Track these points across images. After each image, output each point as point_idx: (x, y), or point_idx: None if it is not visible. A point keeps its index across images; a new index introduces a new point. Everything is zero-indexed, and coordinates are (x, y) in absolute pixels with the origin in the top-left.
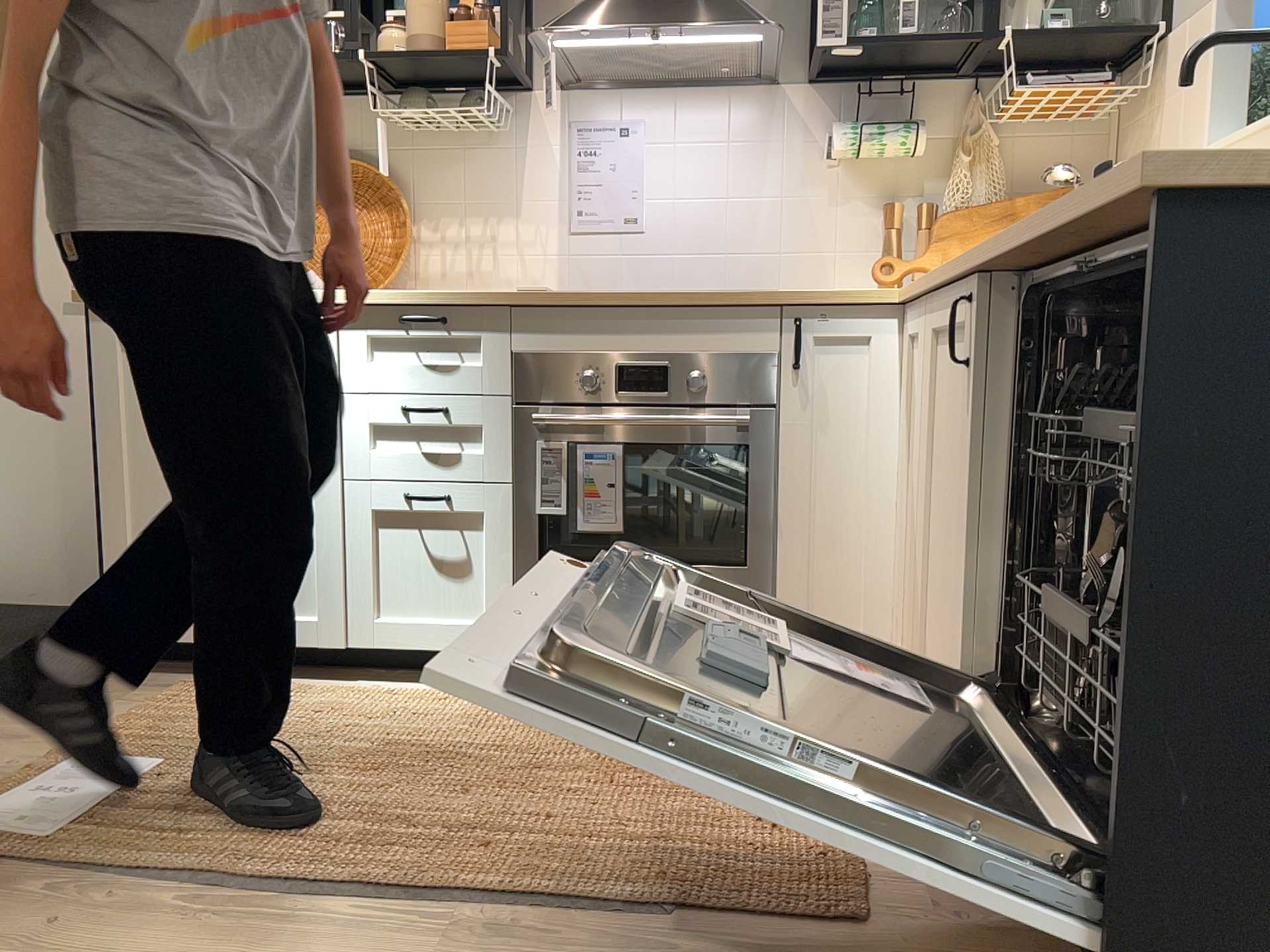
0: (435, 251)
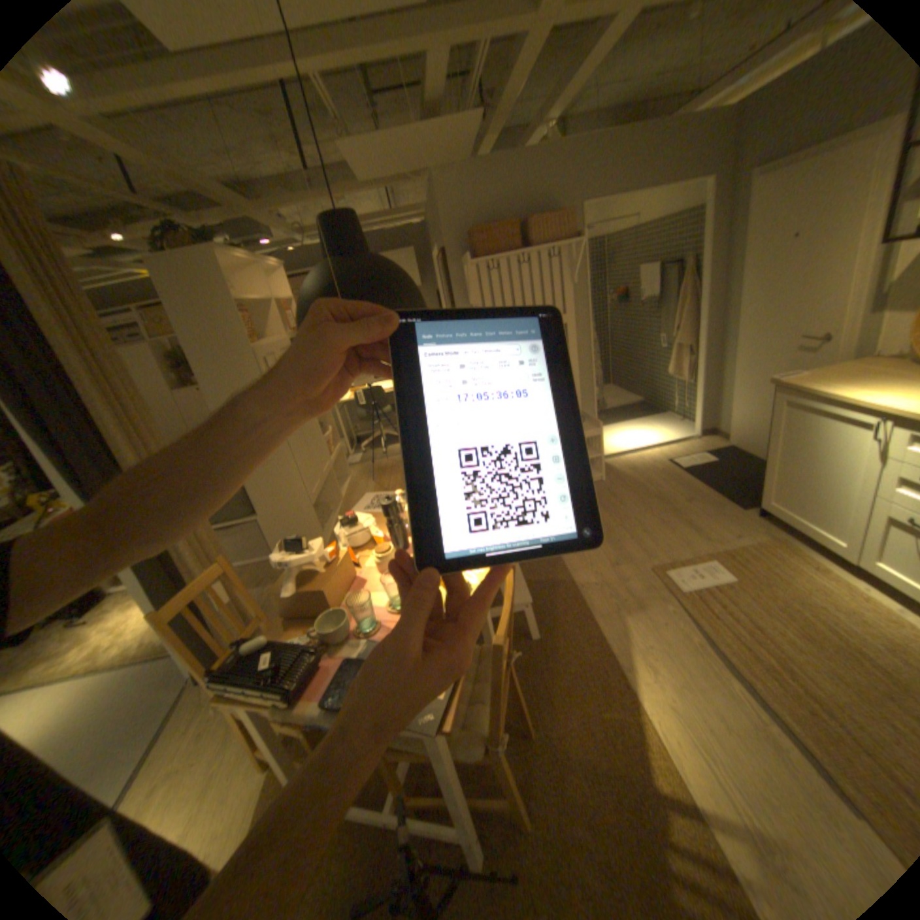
0: None
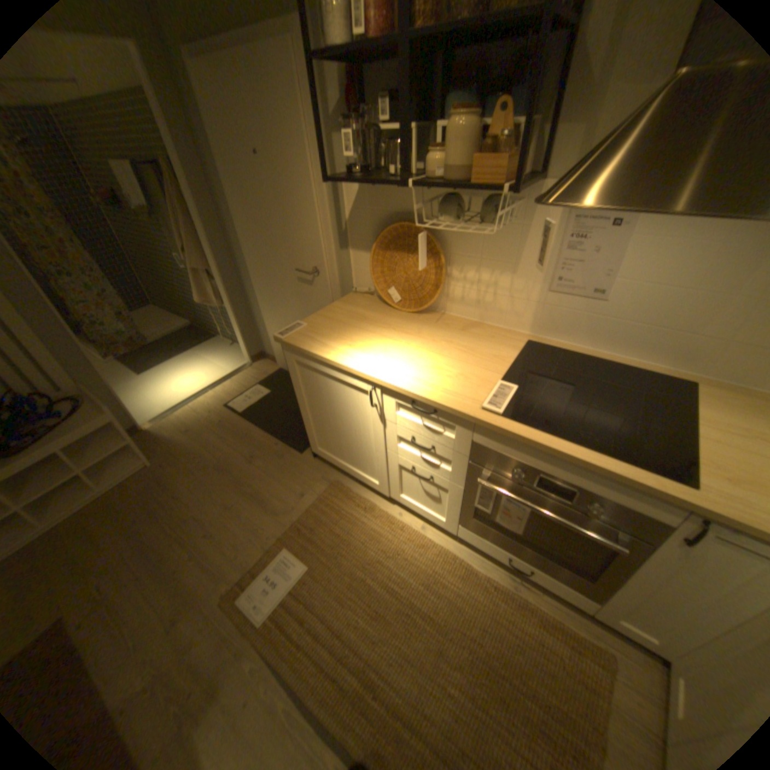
0: (460, 283)
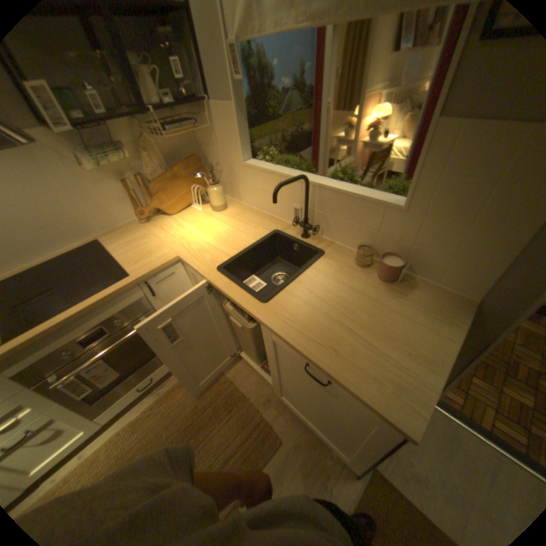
0: None
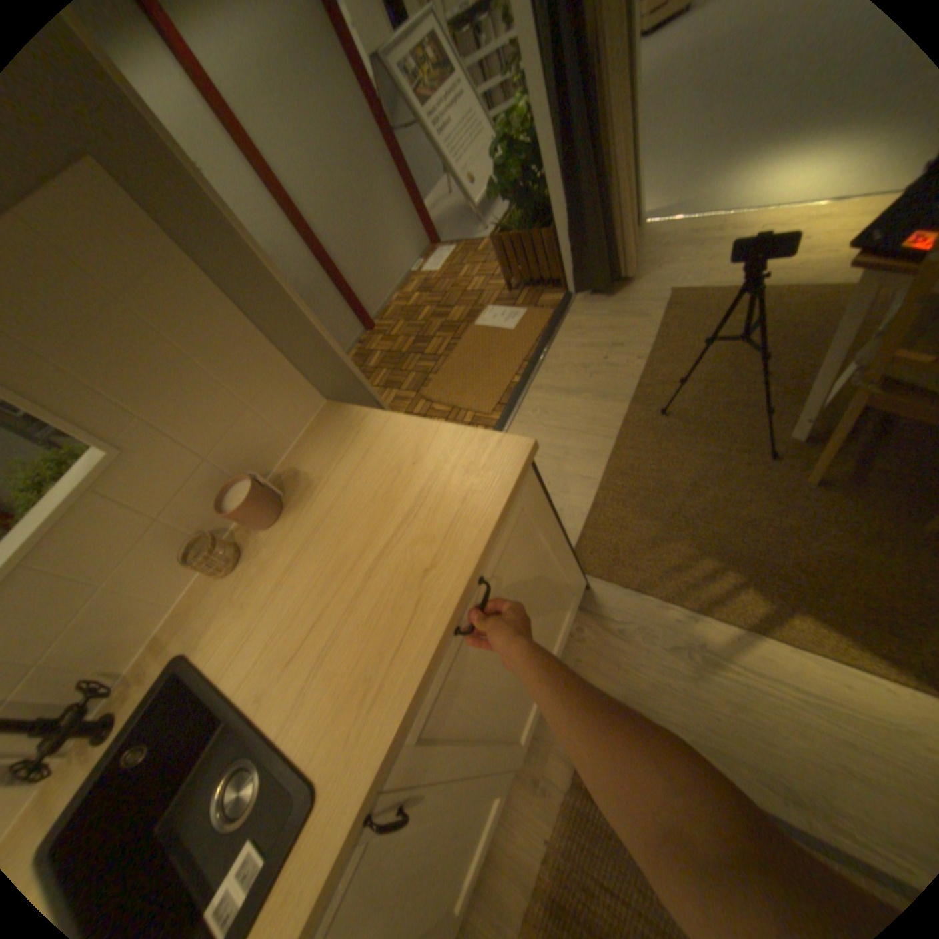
0: None
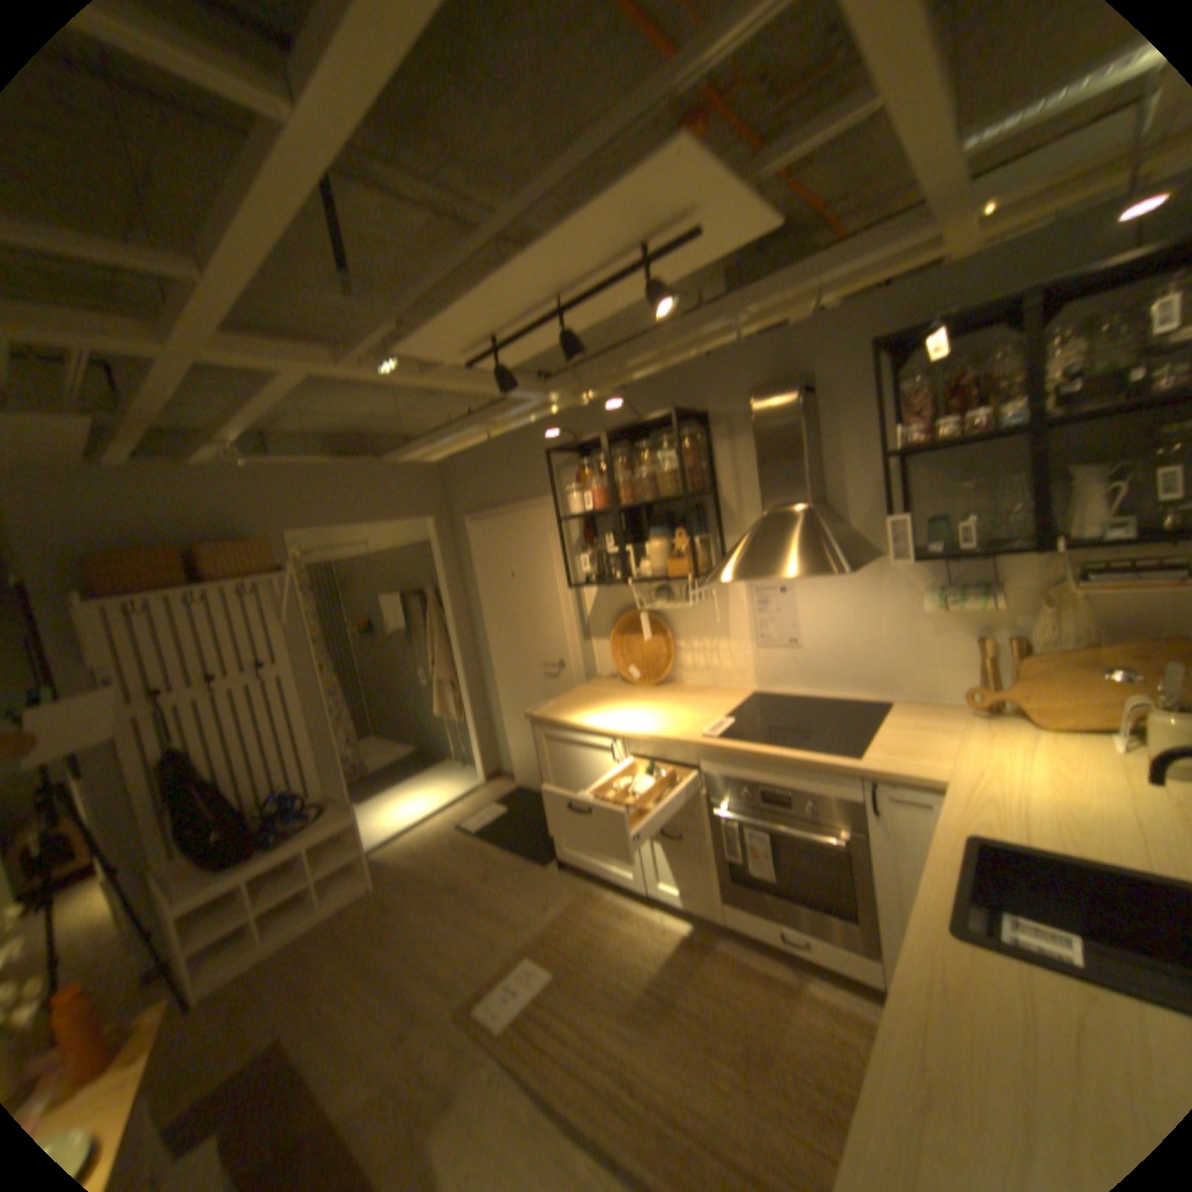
0: (688, 652)
